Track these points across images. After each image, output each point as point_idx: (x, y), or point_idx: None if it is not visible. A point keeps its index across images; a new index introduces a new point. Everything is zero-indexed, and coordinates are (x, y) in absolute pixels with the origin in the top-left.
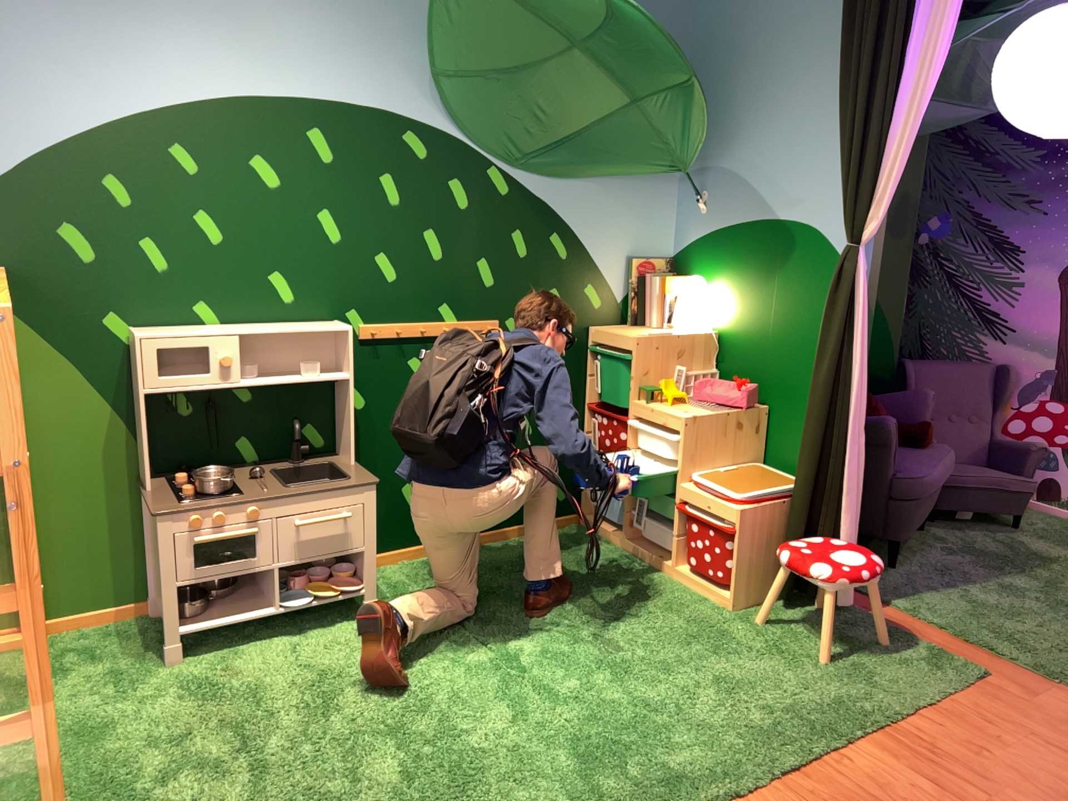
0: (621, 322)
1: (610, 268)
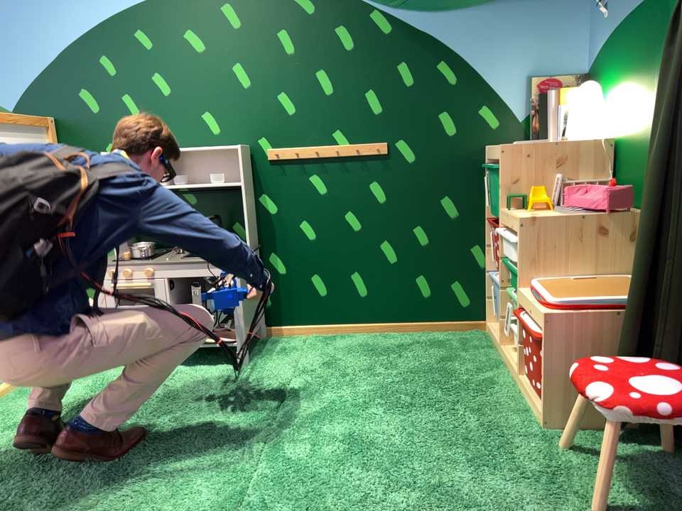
0: (525, 141)
1: (510, 88)
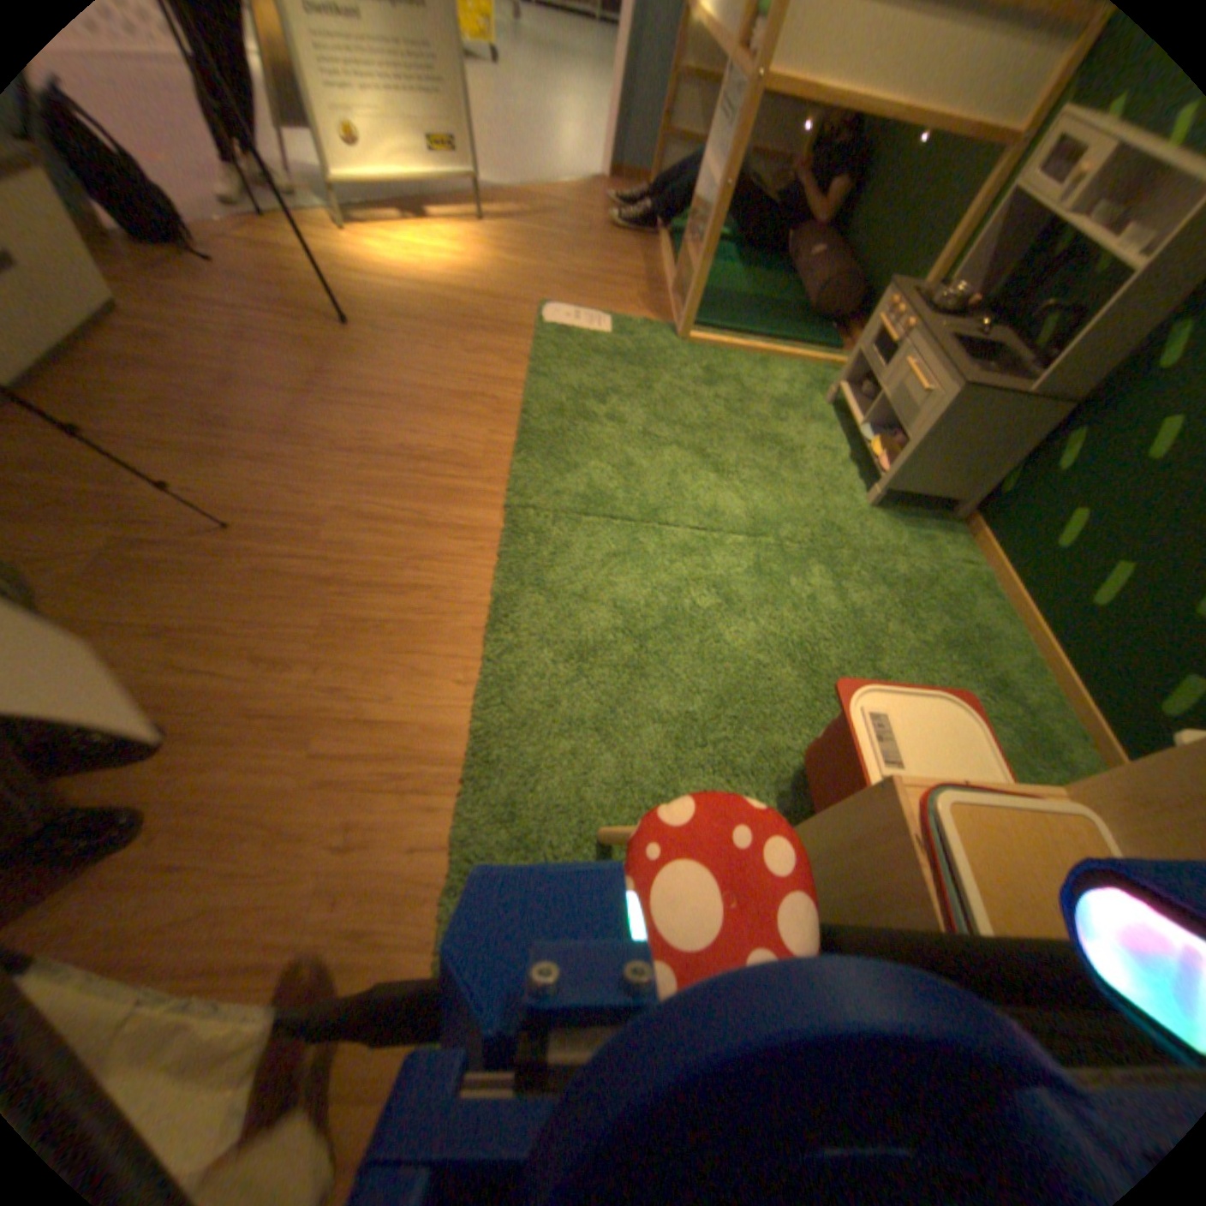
0: None
1: None
